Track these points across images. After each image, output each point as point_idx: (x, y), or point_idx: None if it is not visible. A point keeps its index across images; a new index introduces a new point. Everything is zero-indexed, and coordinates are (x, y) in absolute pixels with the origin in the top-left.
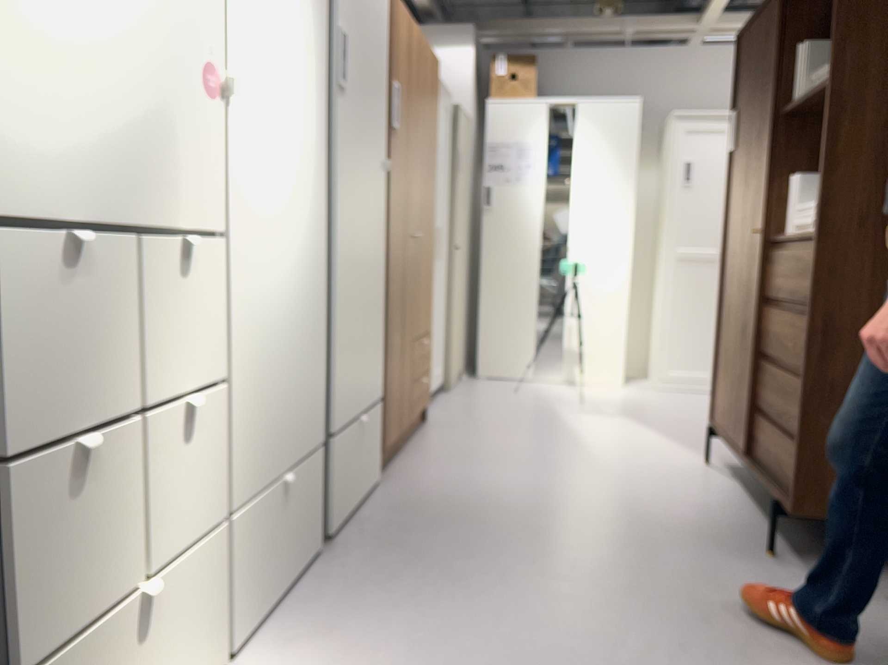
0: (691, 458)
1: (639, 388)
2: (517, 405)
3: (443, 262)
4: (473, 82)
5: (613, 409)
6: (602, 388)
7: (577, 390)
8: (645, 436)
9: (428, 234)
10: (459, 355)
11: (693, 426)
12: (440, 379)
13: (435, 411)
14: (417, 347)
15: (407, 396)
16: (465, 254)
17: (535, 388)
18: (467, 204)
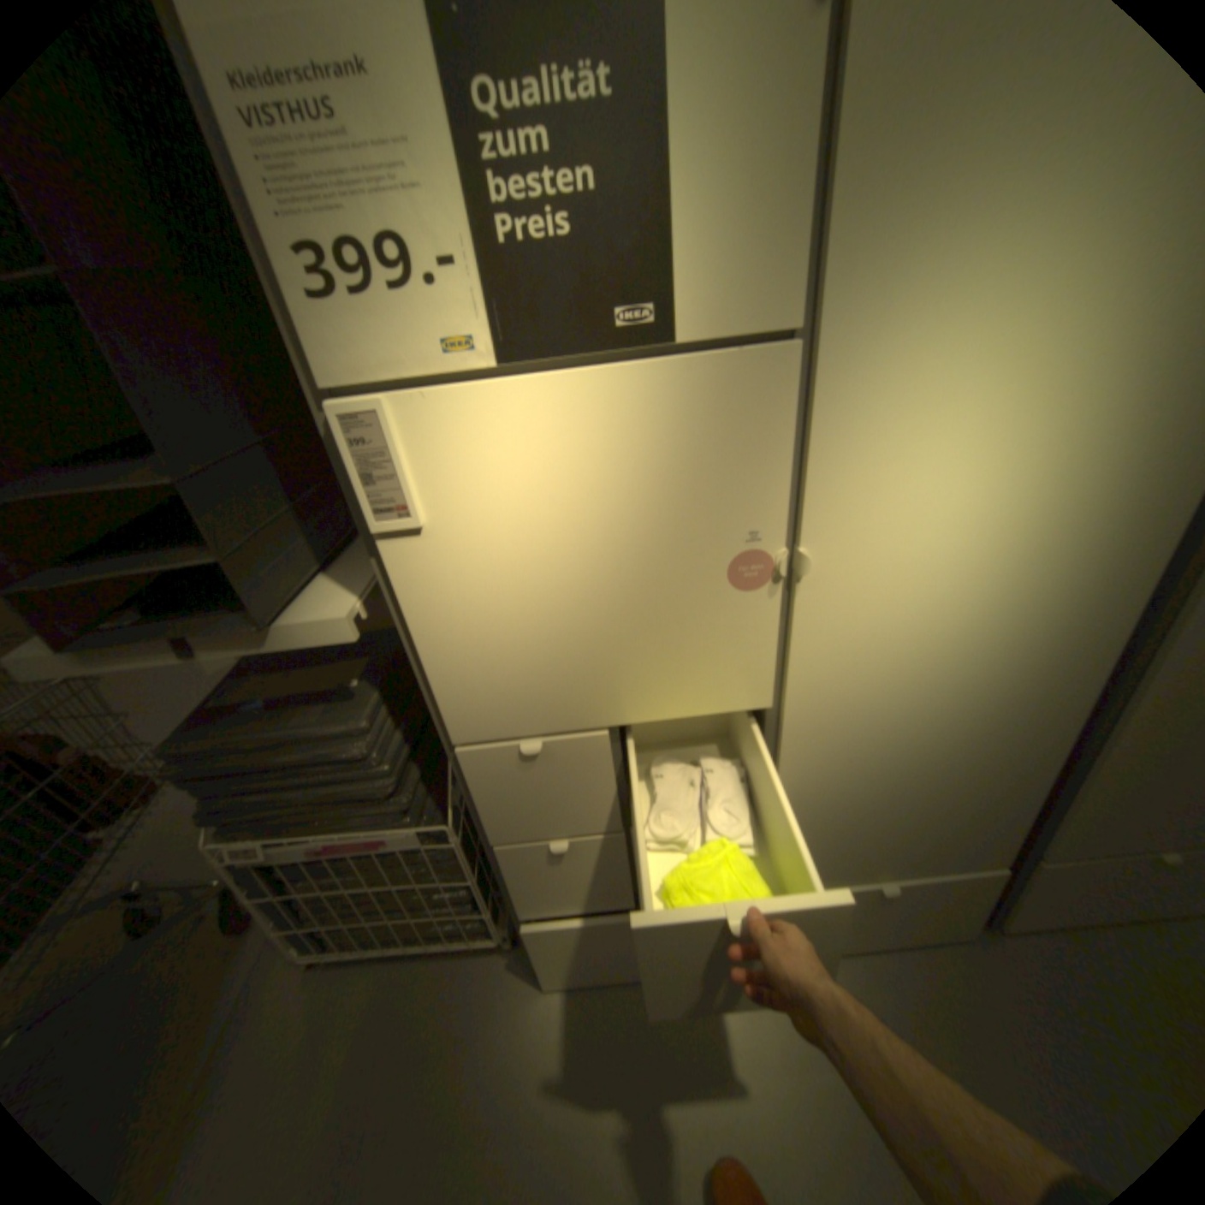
0: None
1: None
2: None
3: None
4: None
5: None
6: None
7: None
8: None
9: None
10: None
11: None
12: None
13: None
14: None
15: None
16: None
17: None
18: None
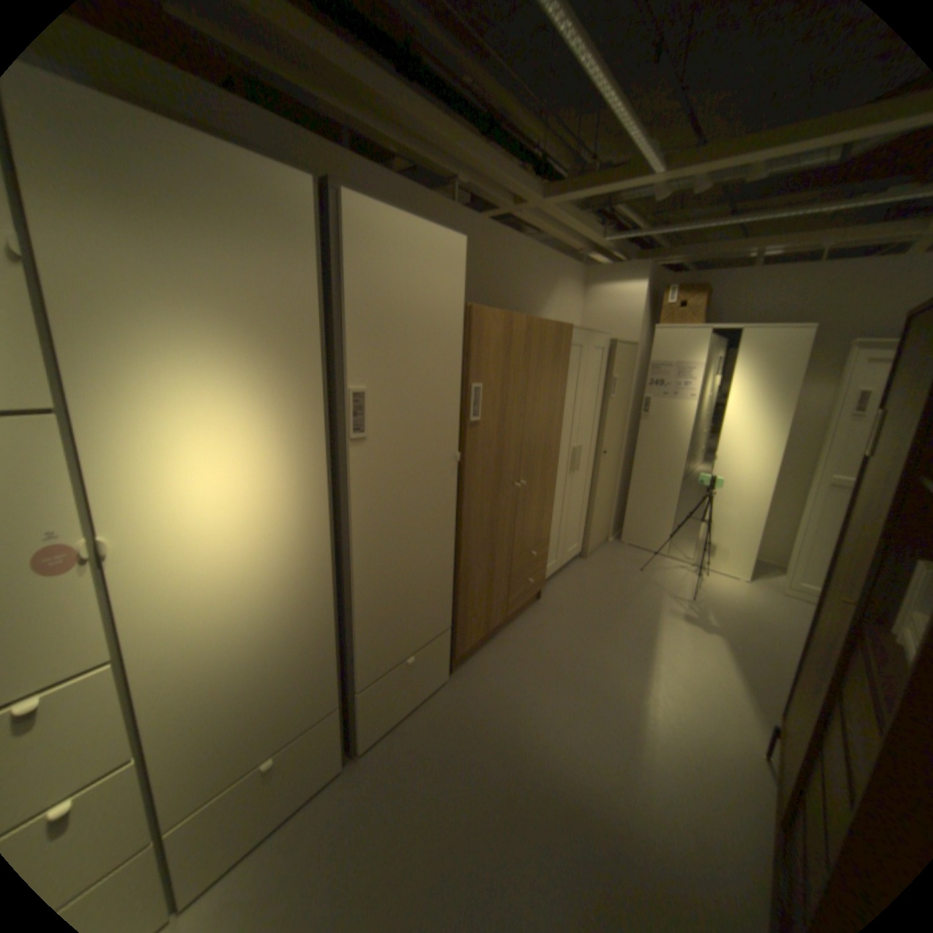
0: (756, 737)
1: (767, 587)
2: (630, 591)
3: (588, 467)
4: (644, 311)
5: (718, 619)
6: (727, 580)
7: (700, 579)
8: (725, 677)
9: (547, 471)
10: (603, 528)
11: (793, 674)
12: (577, 551)
13: (559, 583)
14: (523, 560)
15: (504, 600)
16: (618, 453)
17: (662, 568)
18: (625, 413)
